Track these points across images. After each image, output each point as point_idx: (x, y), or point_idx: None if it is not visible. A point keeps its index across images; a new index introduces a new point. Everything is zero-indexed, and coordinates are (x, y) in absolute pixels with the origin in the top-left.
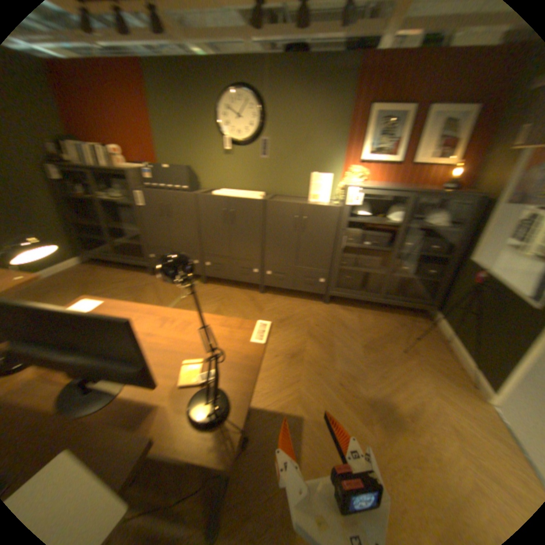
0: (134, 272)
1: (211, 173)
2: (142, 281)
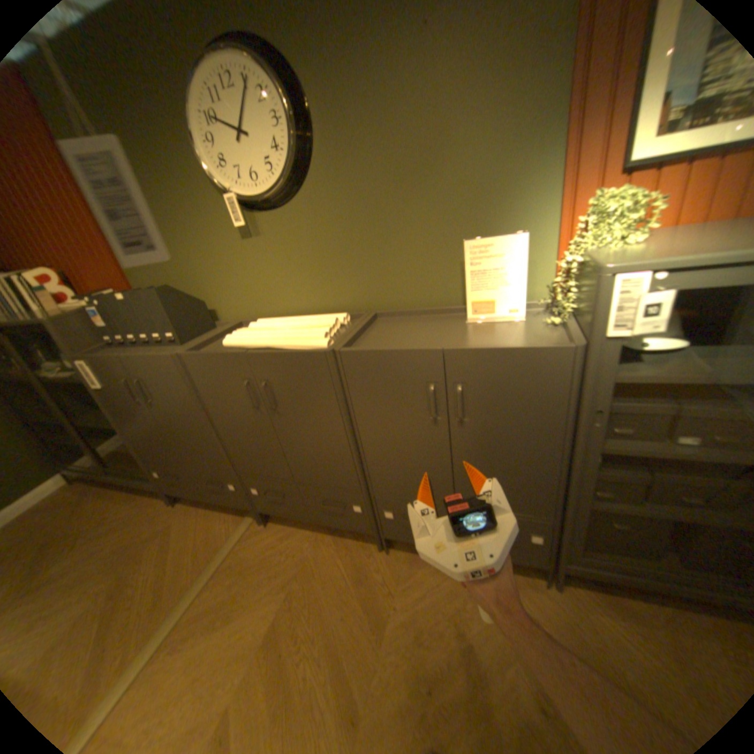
0: (139, 499)
1: (225, 287)
2: (143, 525)
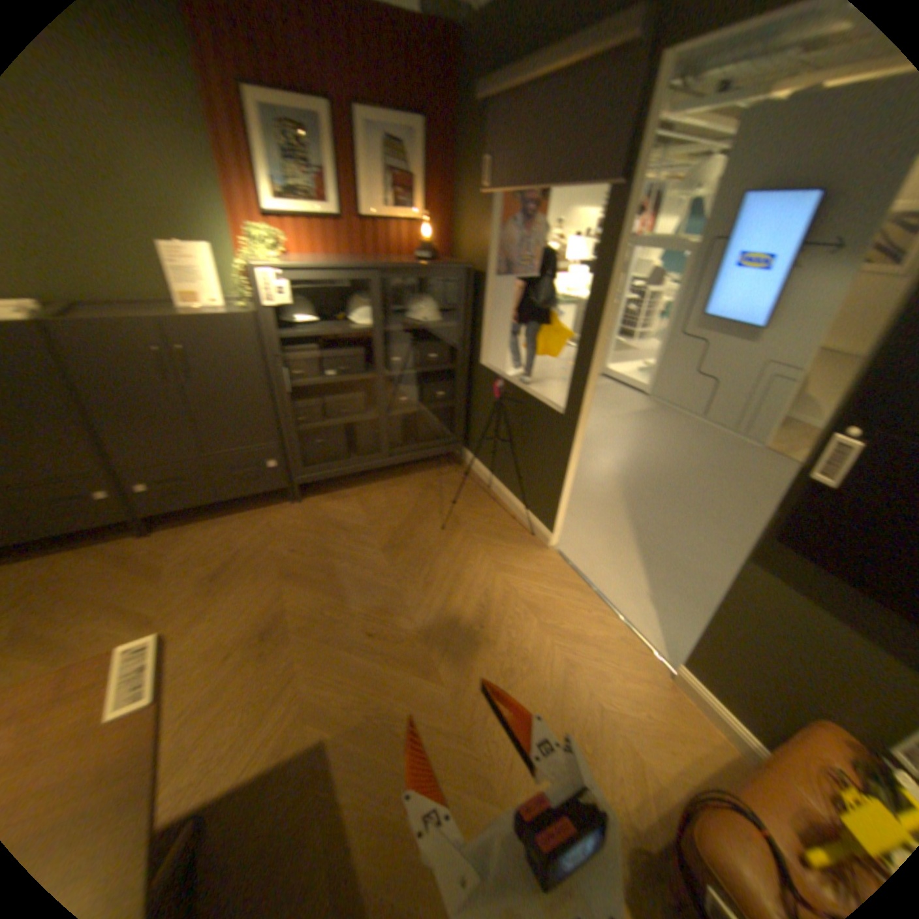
0: None
1: None
2: None
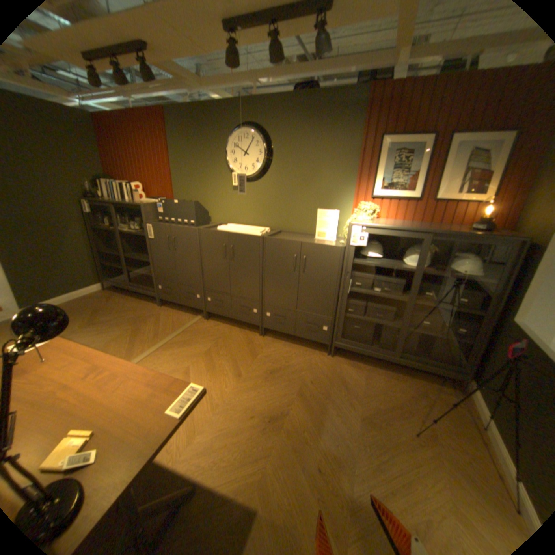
0: (143, 302)
1: (219, 208)
2: (147, 311)
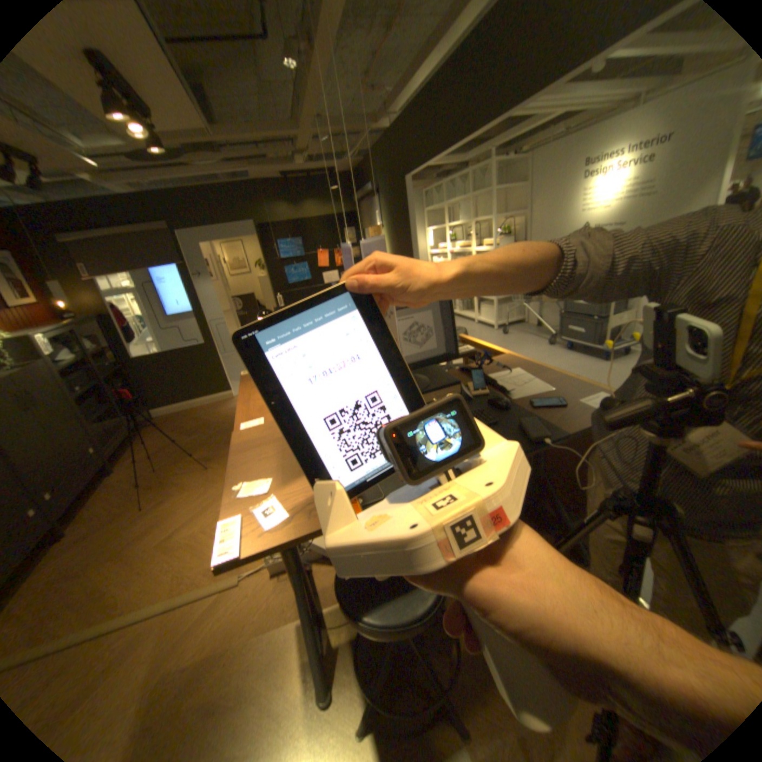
0: None
1: None
2: None
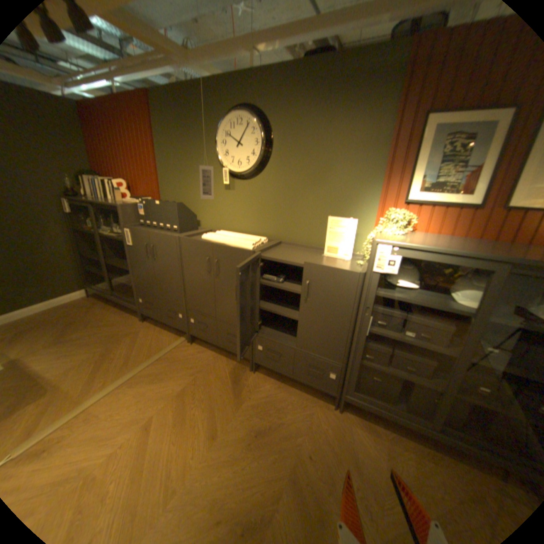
0: (125, 314)
1: (209, 210)
2: (125, 327)
